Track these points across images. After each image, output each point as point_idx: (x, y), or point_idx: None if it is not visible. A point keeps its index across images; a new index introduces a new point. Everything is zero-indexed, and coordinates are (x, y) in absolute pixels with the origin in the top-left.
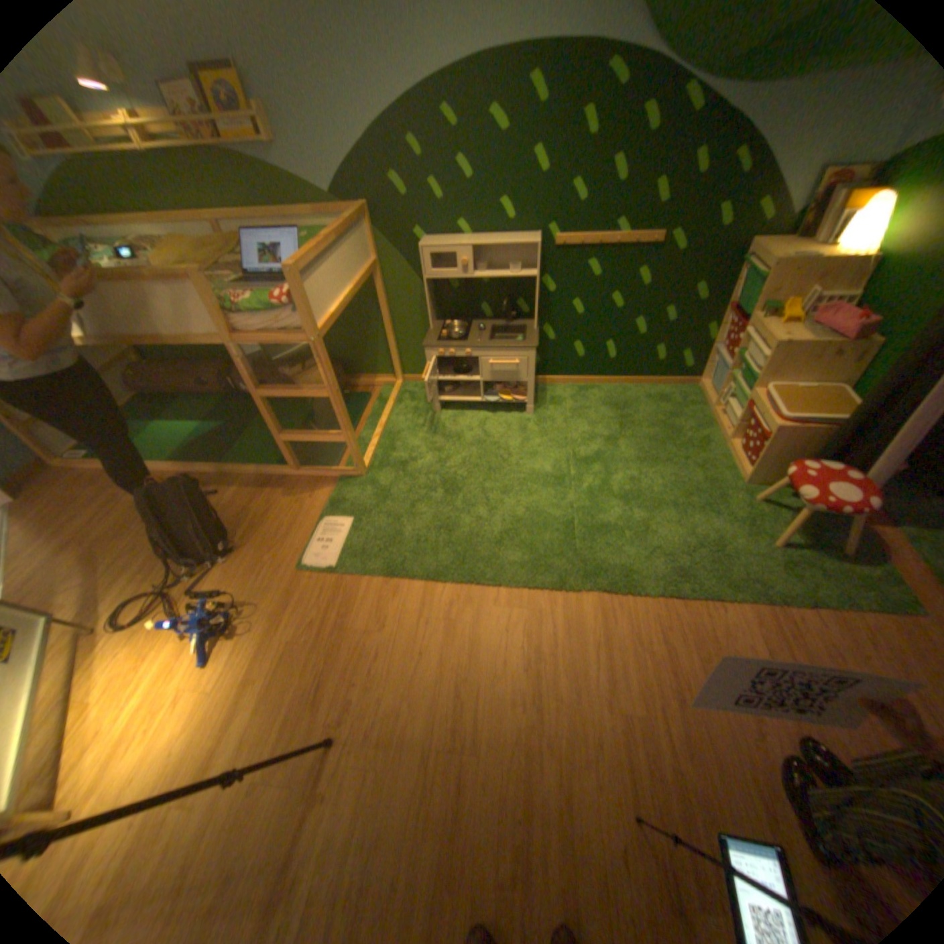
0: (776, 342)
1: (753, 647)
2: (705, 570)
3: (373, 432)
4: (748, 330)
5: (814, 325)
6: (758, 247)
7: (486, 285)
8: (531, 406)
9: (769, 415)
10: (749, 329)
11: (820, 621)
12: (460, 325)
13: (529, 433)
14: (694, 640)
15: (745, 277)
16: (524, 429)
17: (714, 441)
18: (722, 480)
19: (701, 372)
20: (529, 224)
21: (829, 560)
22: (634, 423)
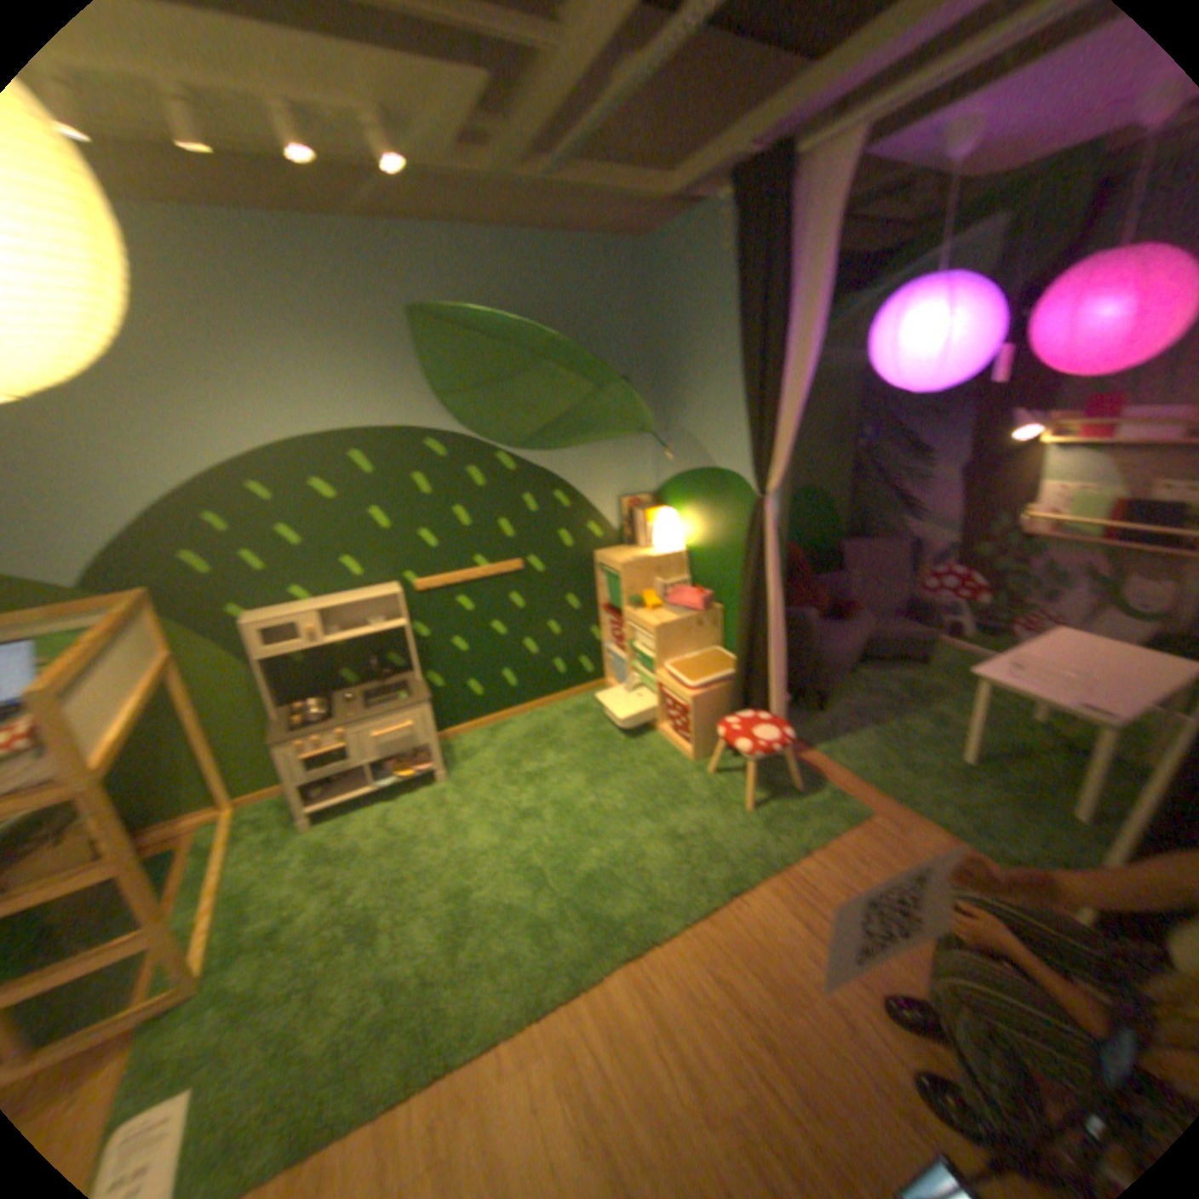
0: (652, 627)
1: (788, 927)
2: (706, 869)
3: (195, 909)
4: (625, 624)
5: (671, 607)
6: (600, 558)
7: (341, 648)
8: (441, 770)
9: (678, 689)
10: (625, 623)
11: (817, 863)
12: (318, 701)
13: (451, 805)
14: (739, 957)
15: (601, 582)
16: (442, 803)
17: (645, 733)
18: (672, 768)
19: (602, 672)
20: (380, 576)
21: (790, 801)
22: (564, 745)
